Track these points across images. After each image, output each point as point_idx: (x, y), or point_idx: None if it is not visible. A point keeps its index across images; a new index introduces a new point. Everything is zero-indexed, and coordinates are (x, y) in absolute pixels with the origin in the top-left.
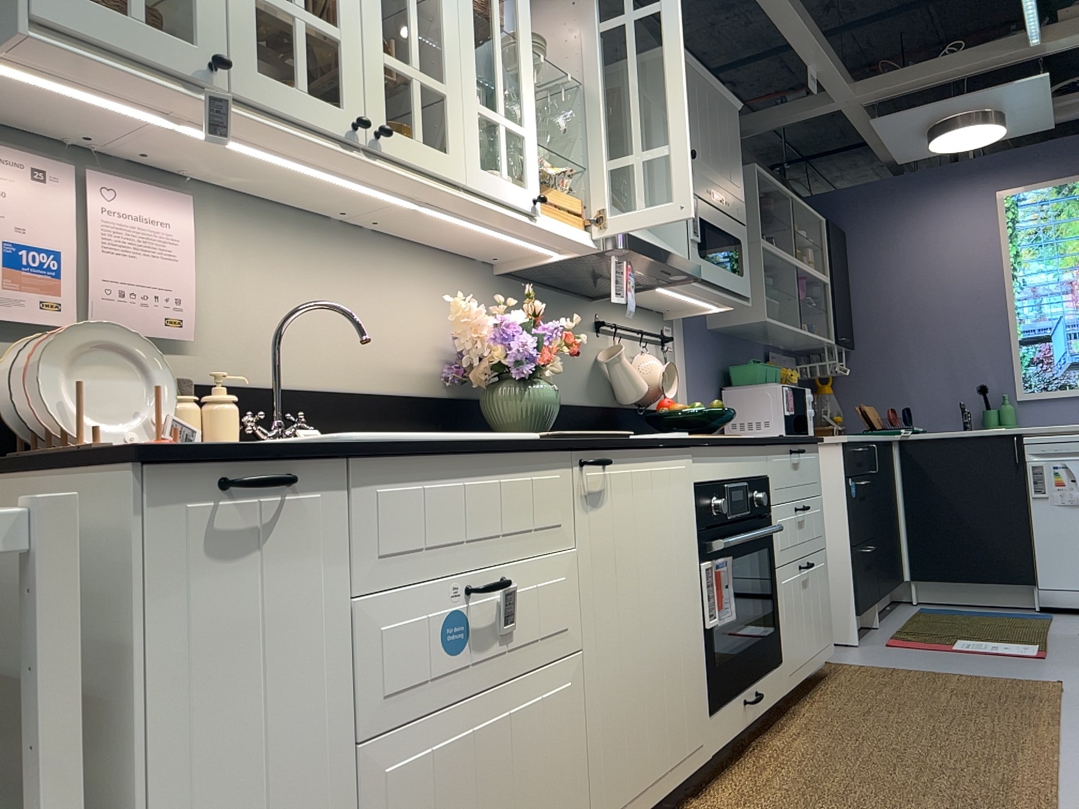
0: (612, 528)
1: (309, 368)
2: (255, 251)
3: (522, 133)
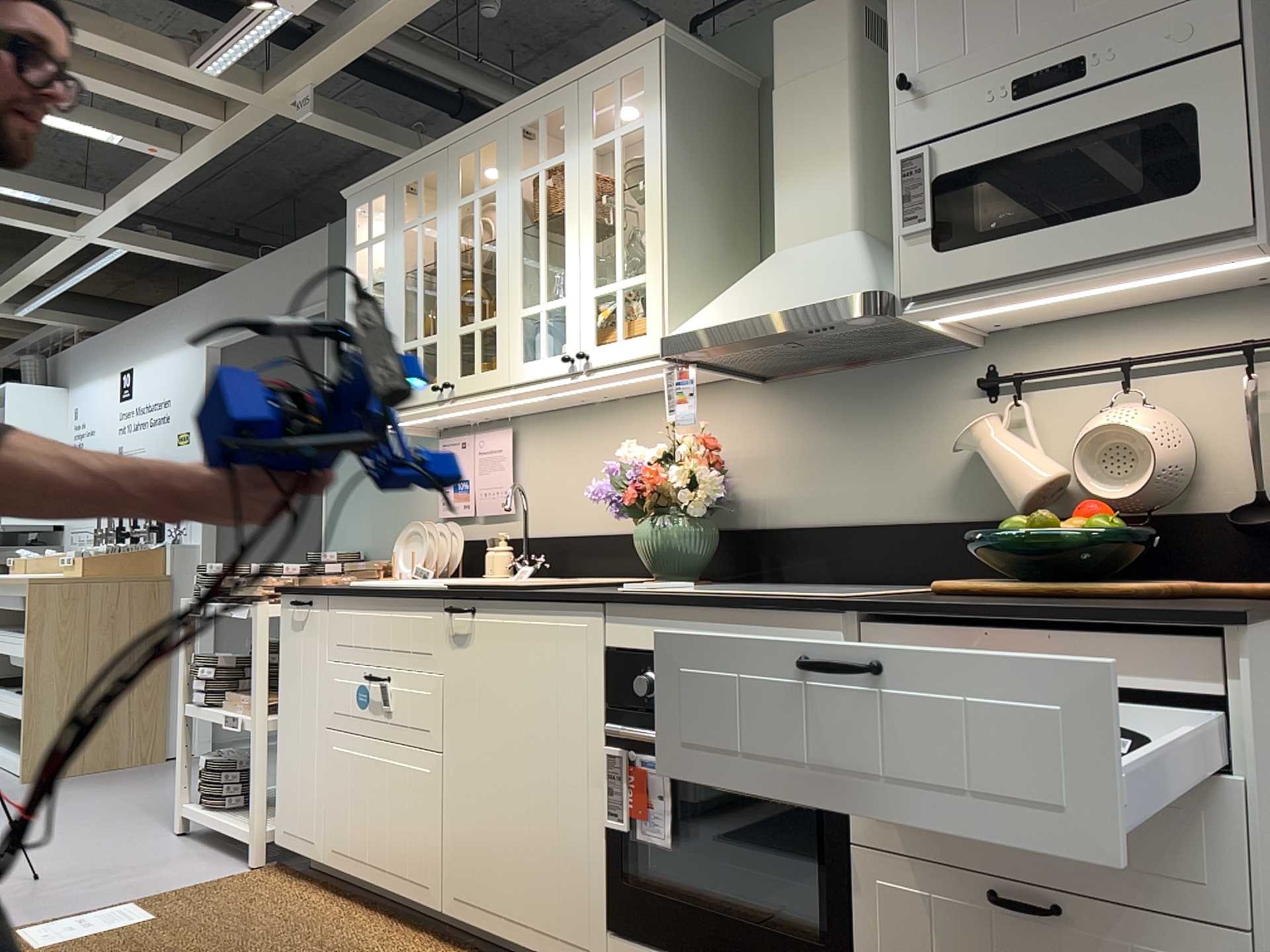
0: (474, 668)
1: (577, 519)
2: (548, 446)
3: (560, 303)
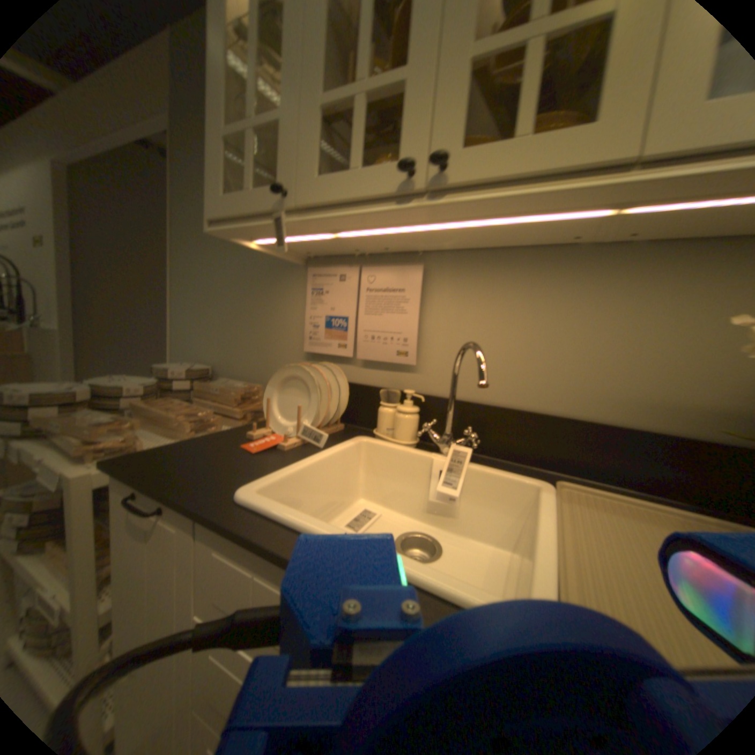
0: None
1: (524, 389)
2: (482, 293)
3: None
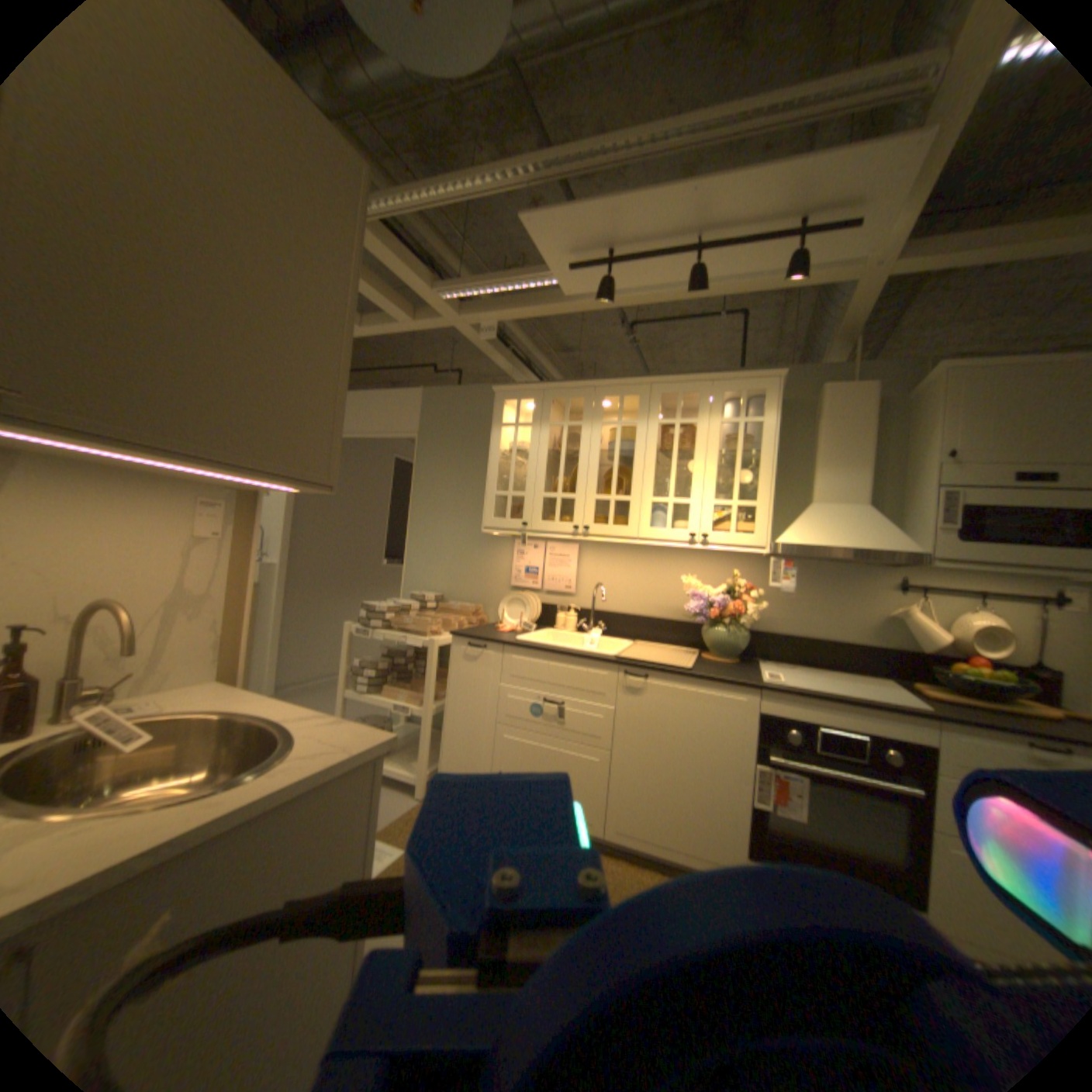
0: (645, 708)
1: (622, 604)
2: (603, 560)
3: (685, 502)
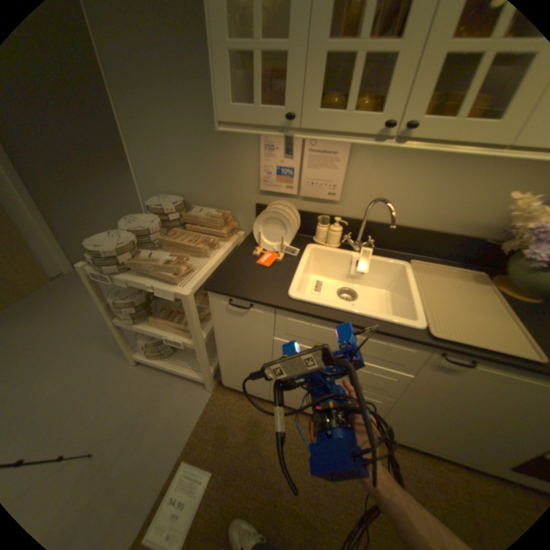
0: (459, 386)
1: (399, 214)
2: (386, 158)
3: None
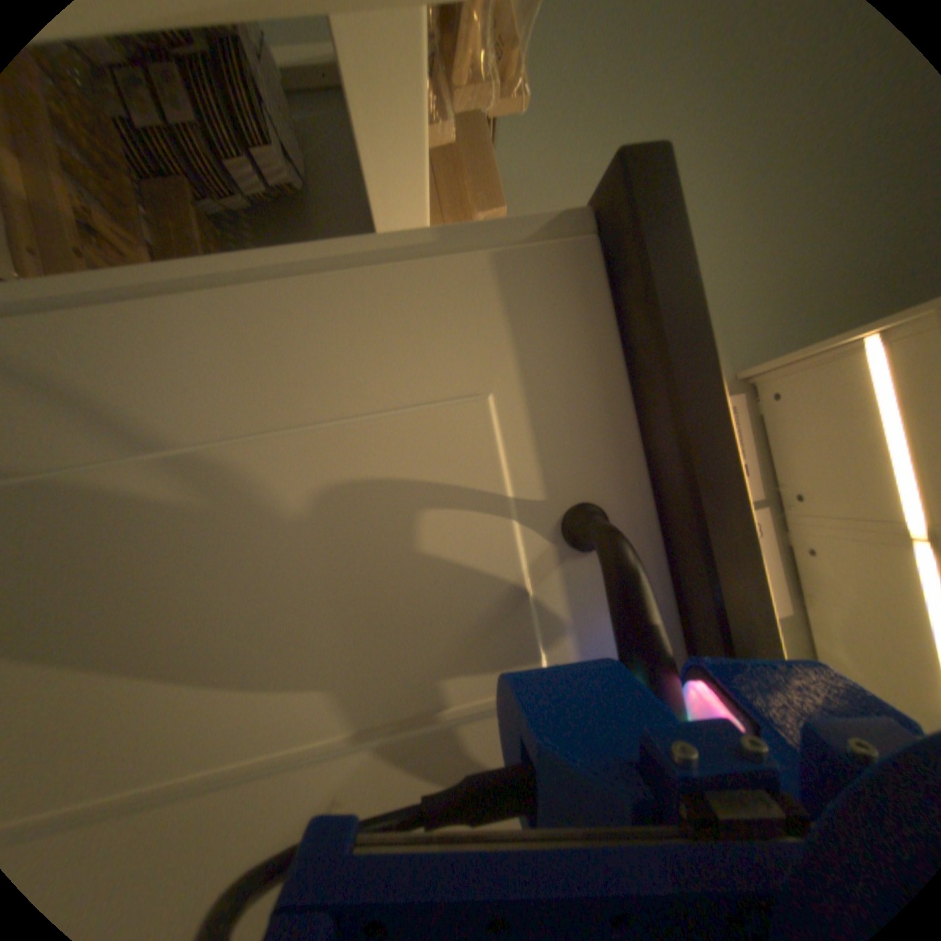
0: None
1: None
2: None
3: None
